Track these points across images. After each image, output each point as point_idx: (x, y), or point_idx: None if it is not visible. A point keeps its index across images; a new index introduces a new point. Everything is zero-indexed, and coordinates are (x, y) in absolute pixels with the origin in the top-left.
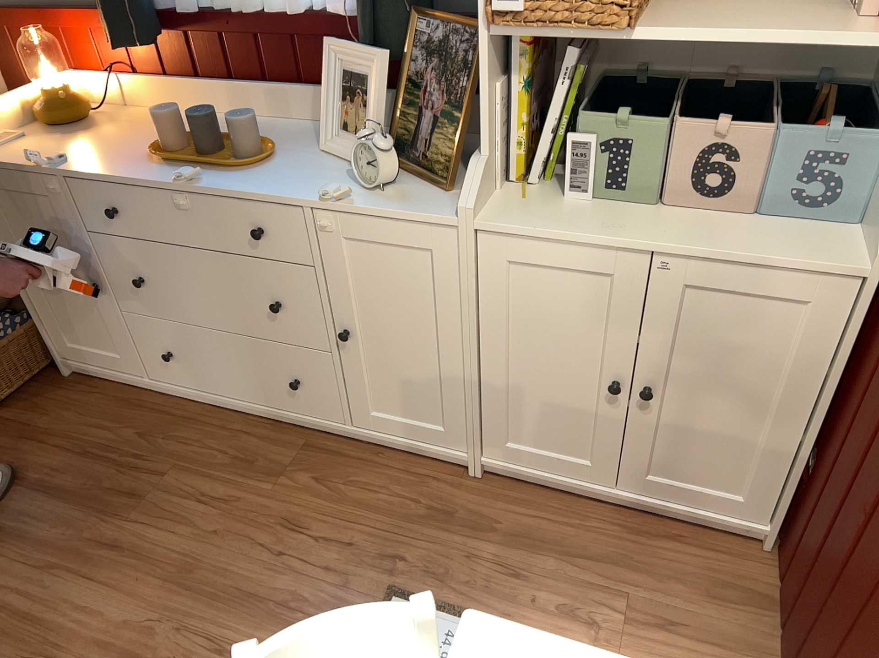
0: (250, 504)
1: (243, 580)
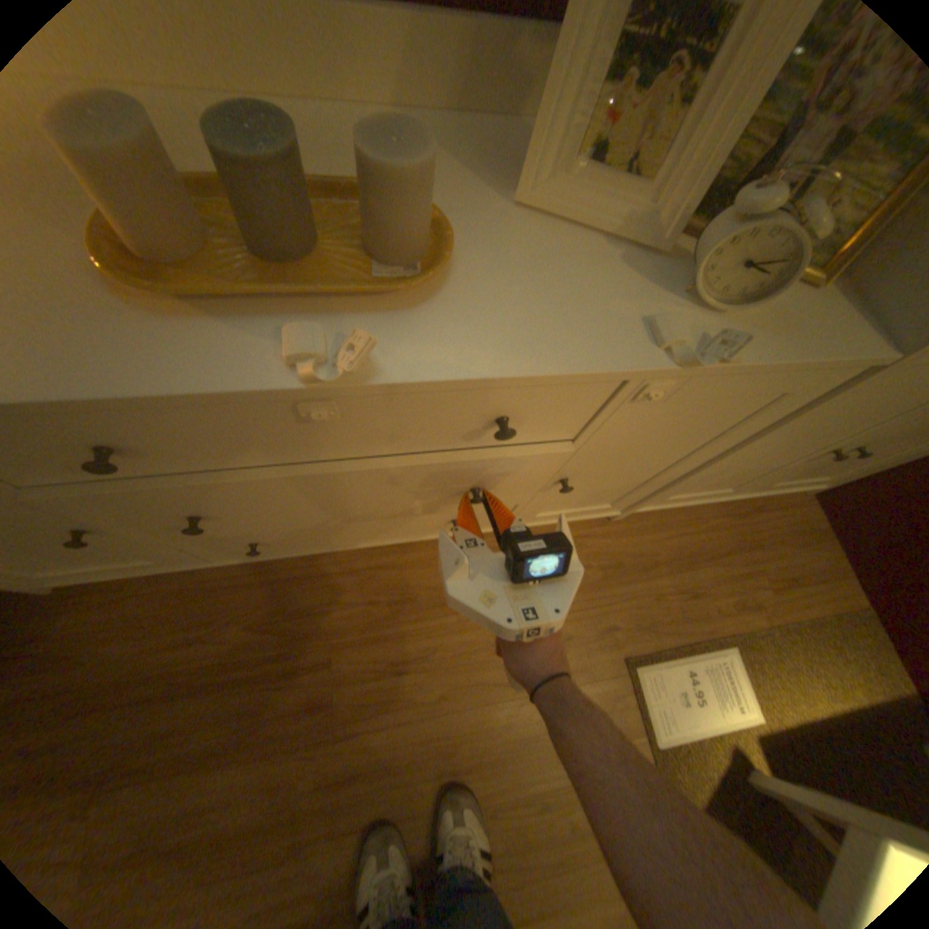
0: (449, 654)
1: (508, 739)
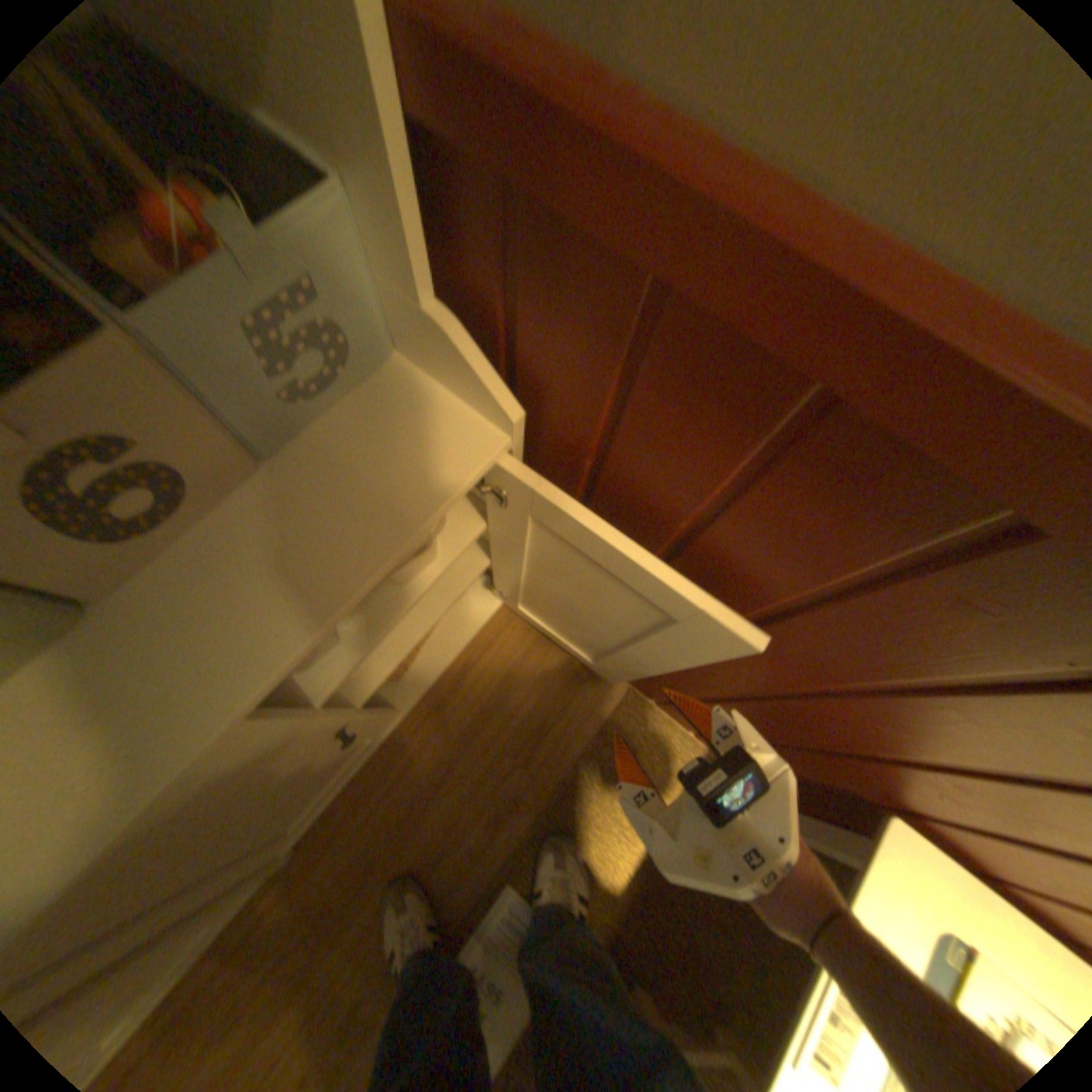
0: None
1: None
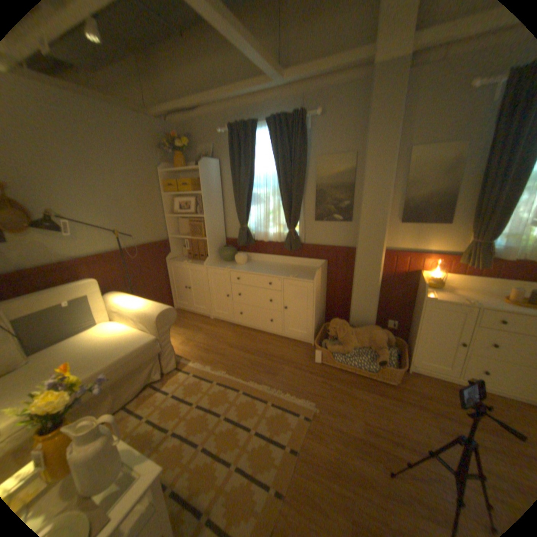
0: None
1: None
